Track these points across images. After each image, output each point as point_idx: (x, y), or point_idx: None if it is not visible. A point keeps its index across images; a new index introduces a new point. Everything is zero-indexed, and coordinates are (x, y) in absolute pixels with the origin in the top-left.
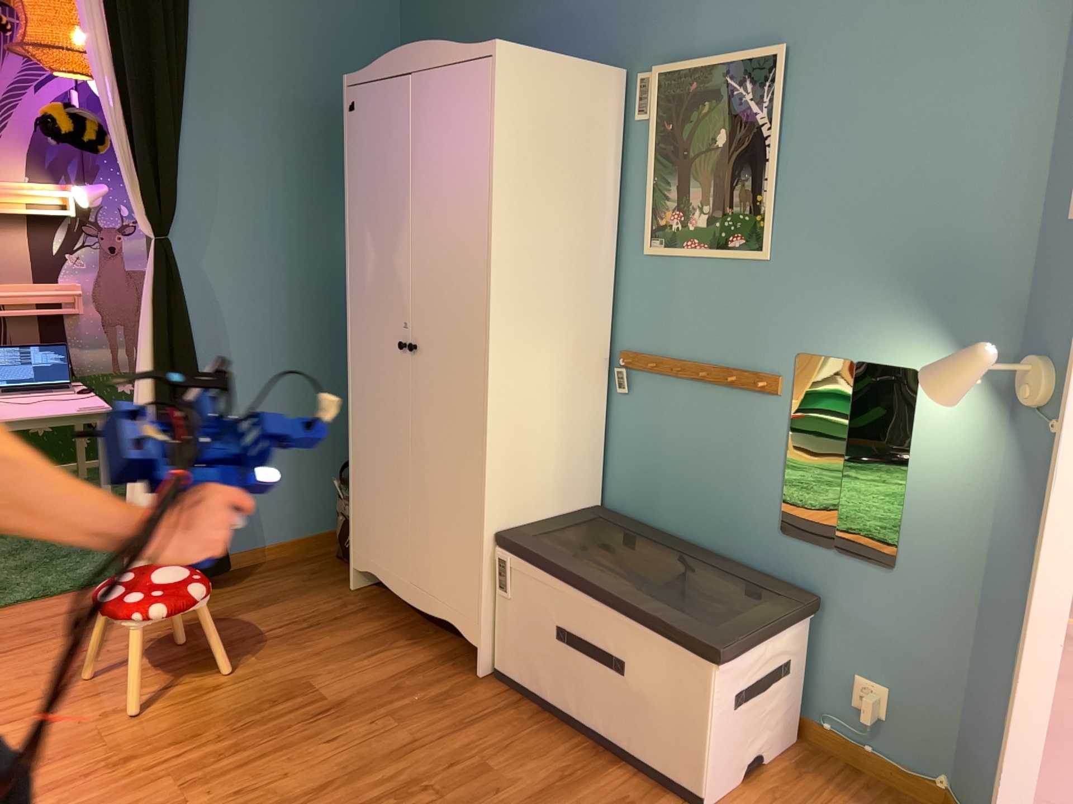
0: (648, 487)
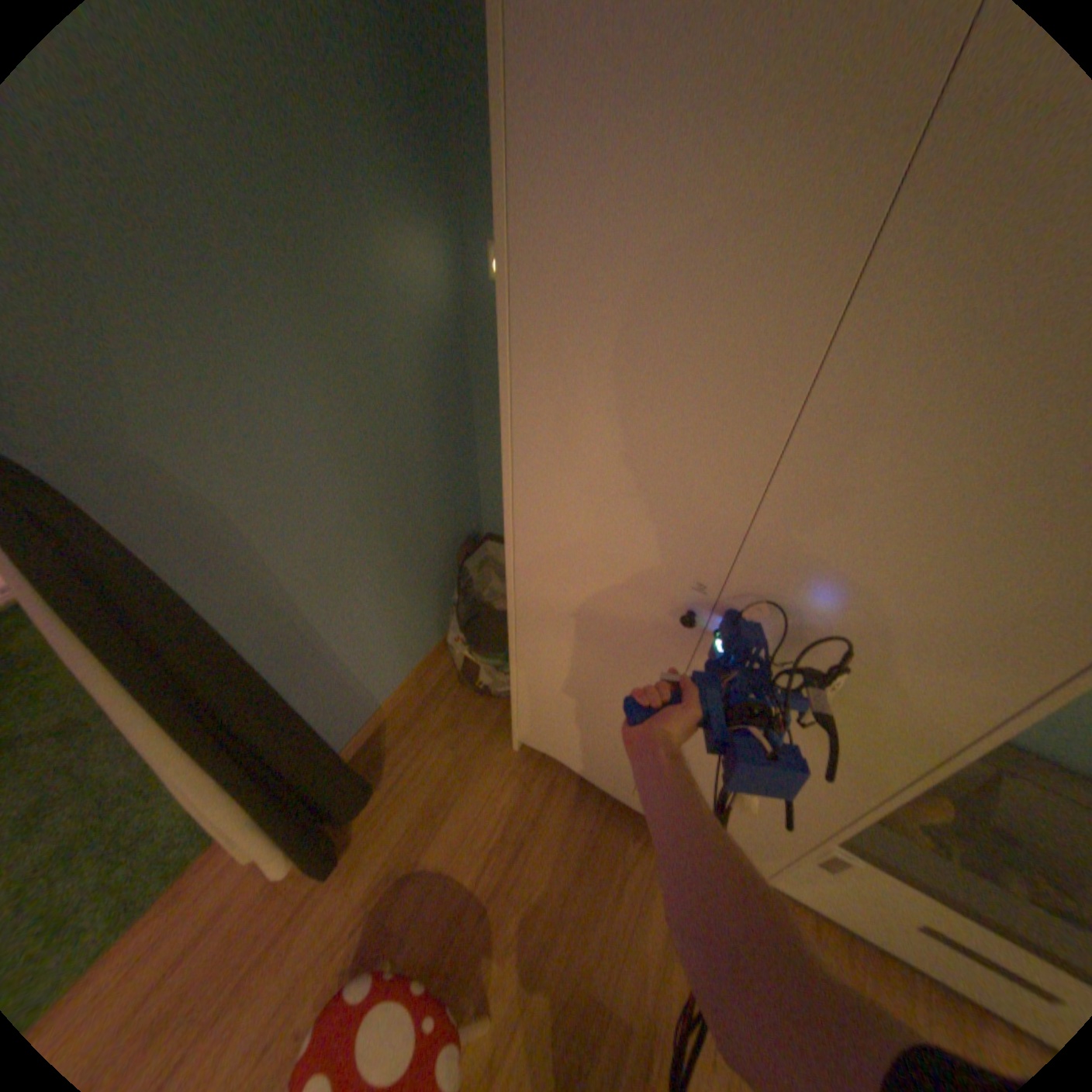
0: None
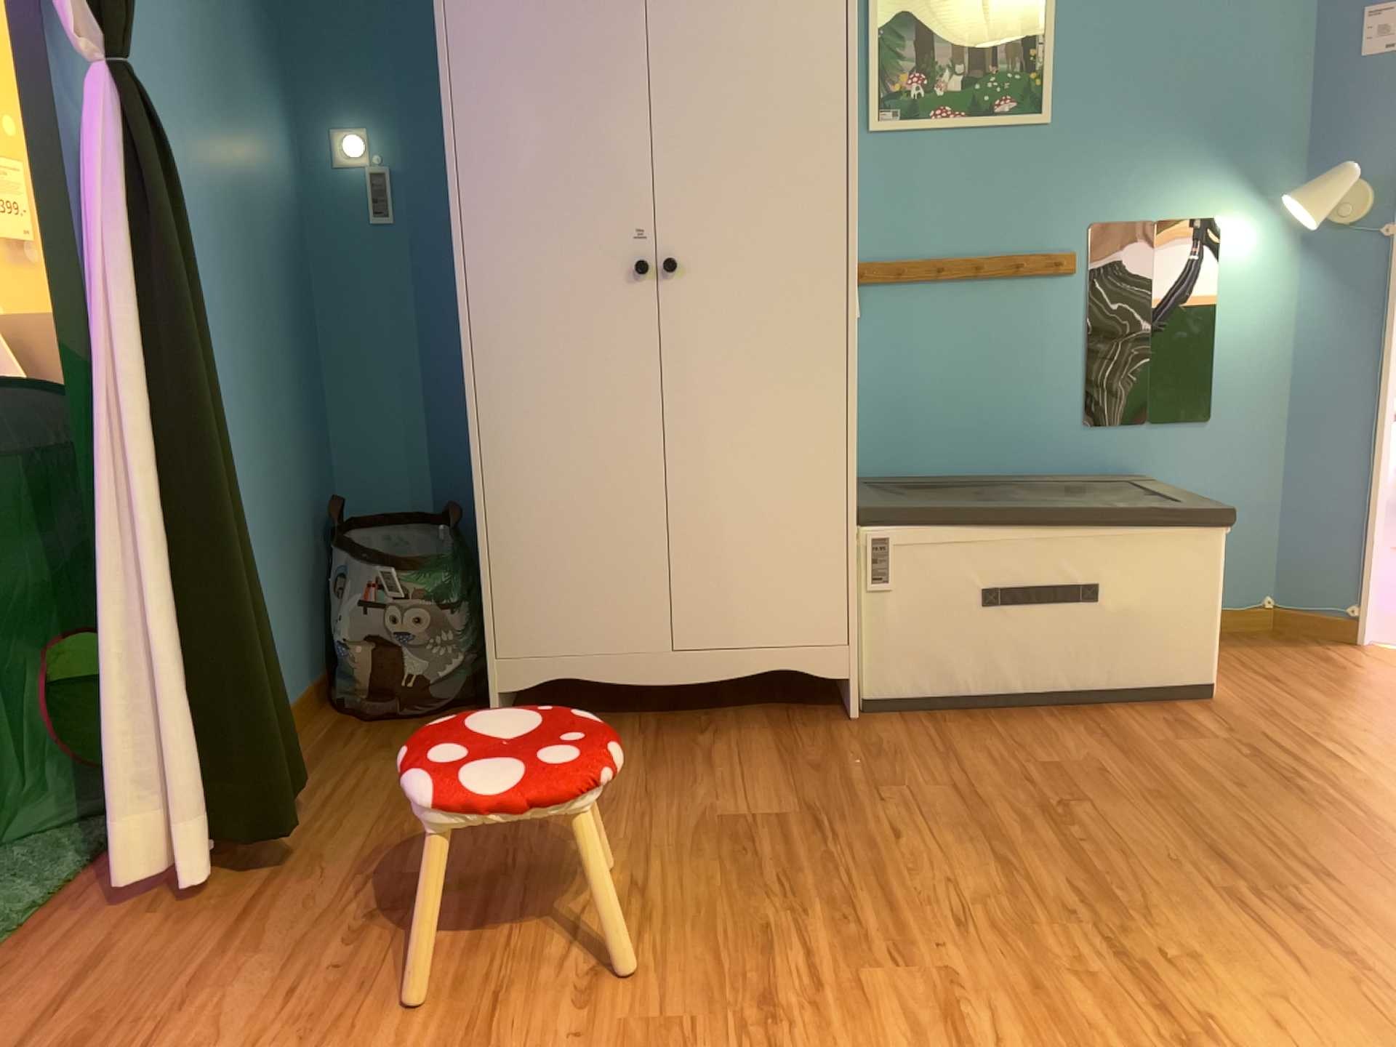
0: (897, 431)
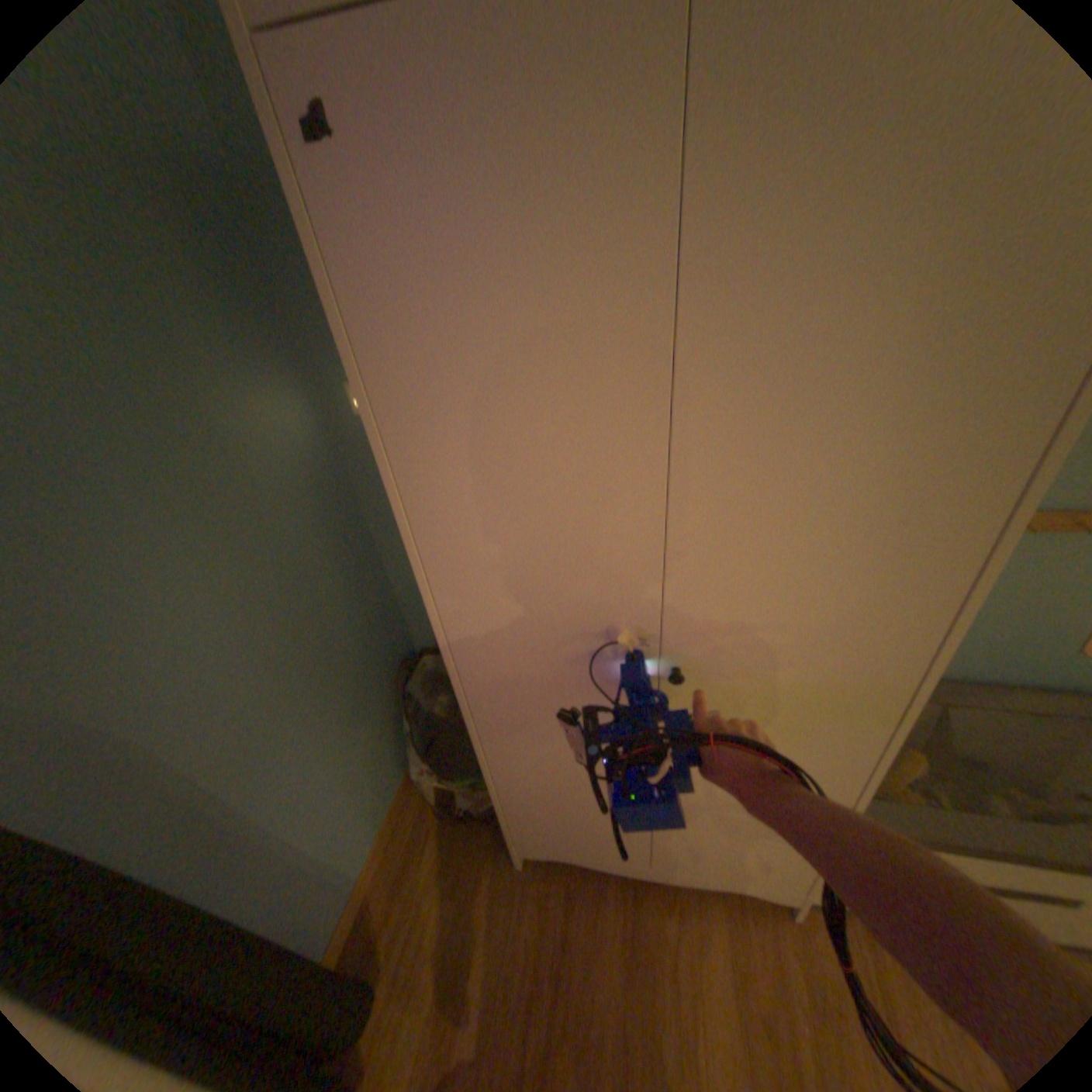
0: None
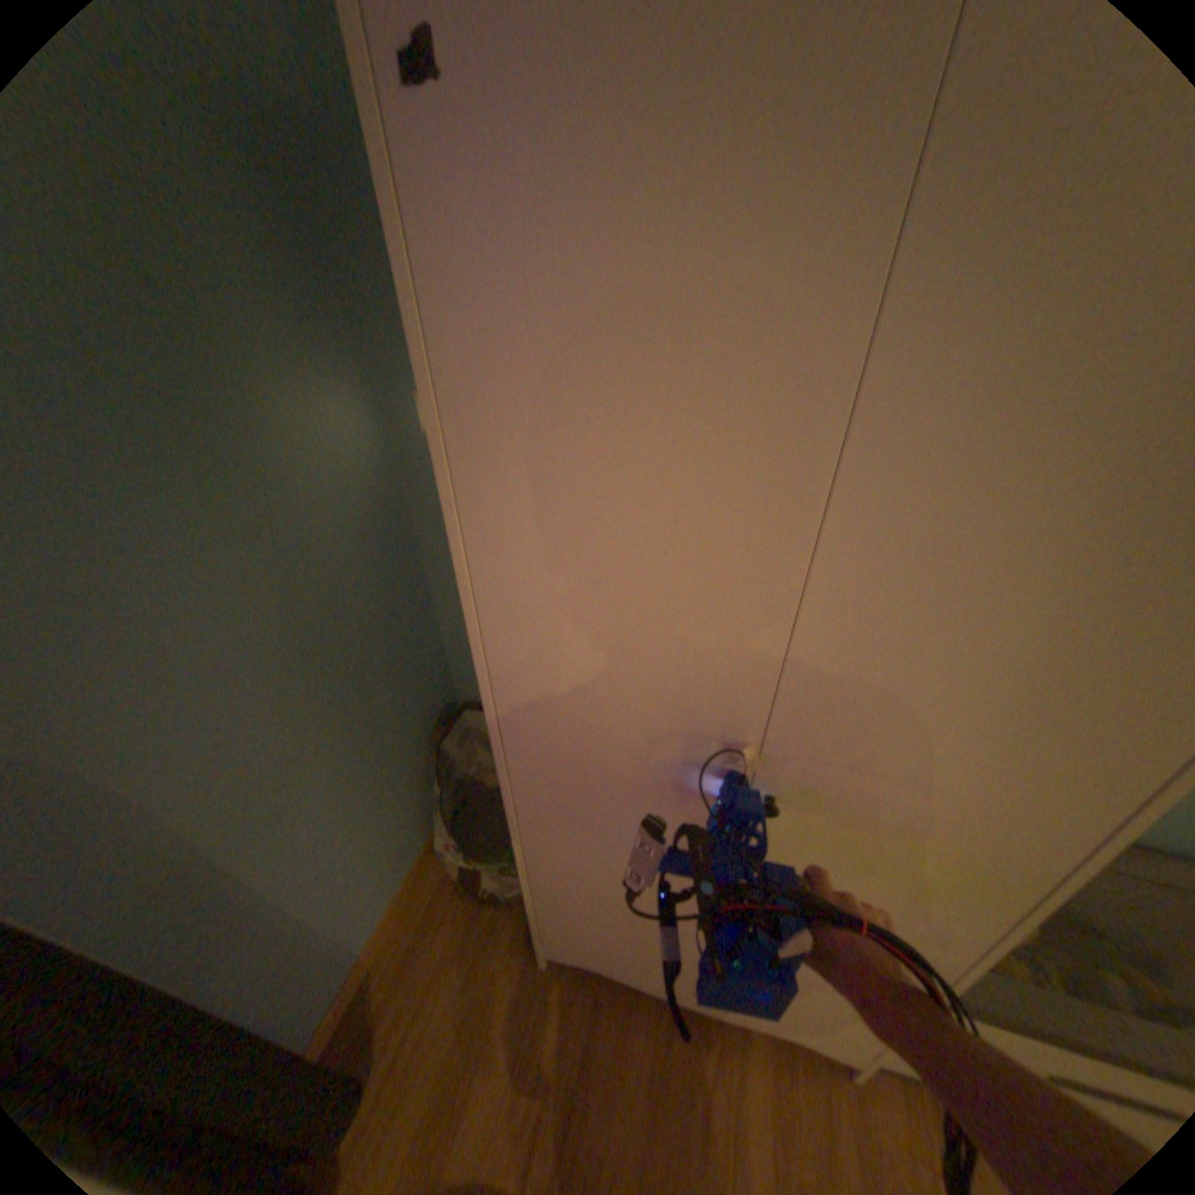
0: None
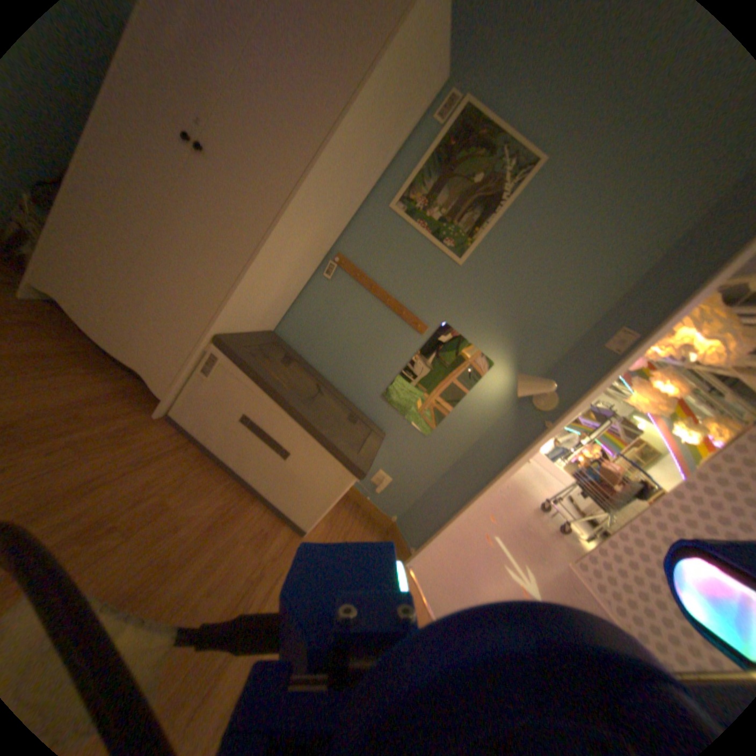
0: (312, 338)
